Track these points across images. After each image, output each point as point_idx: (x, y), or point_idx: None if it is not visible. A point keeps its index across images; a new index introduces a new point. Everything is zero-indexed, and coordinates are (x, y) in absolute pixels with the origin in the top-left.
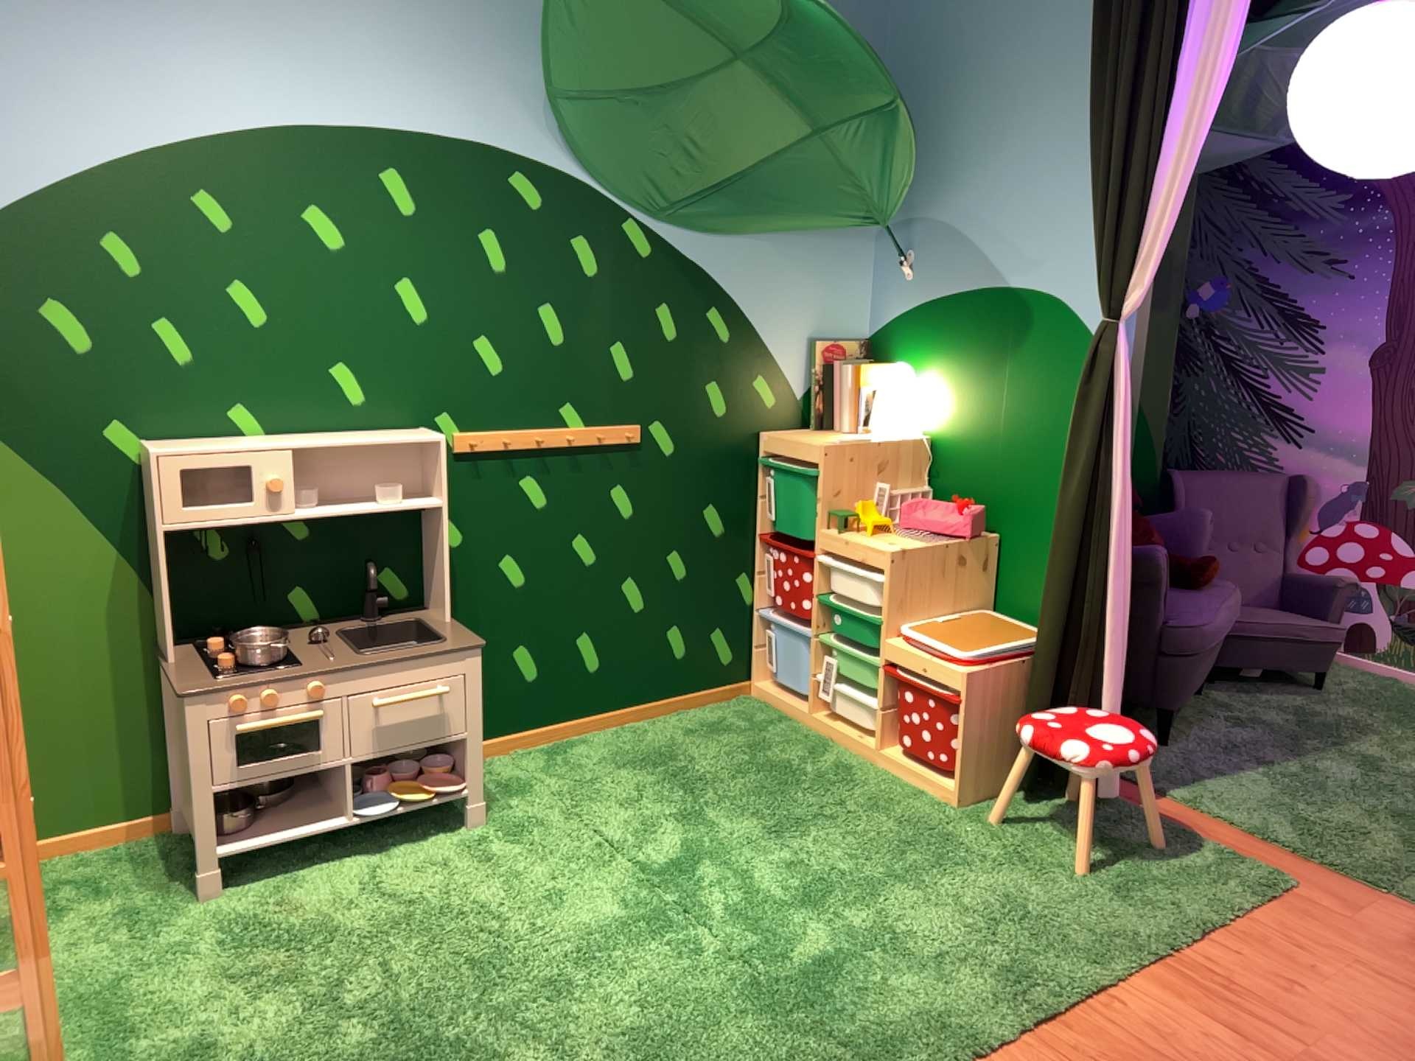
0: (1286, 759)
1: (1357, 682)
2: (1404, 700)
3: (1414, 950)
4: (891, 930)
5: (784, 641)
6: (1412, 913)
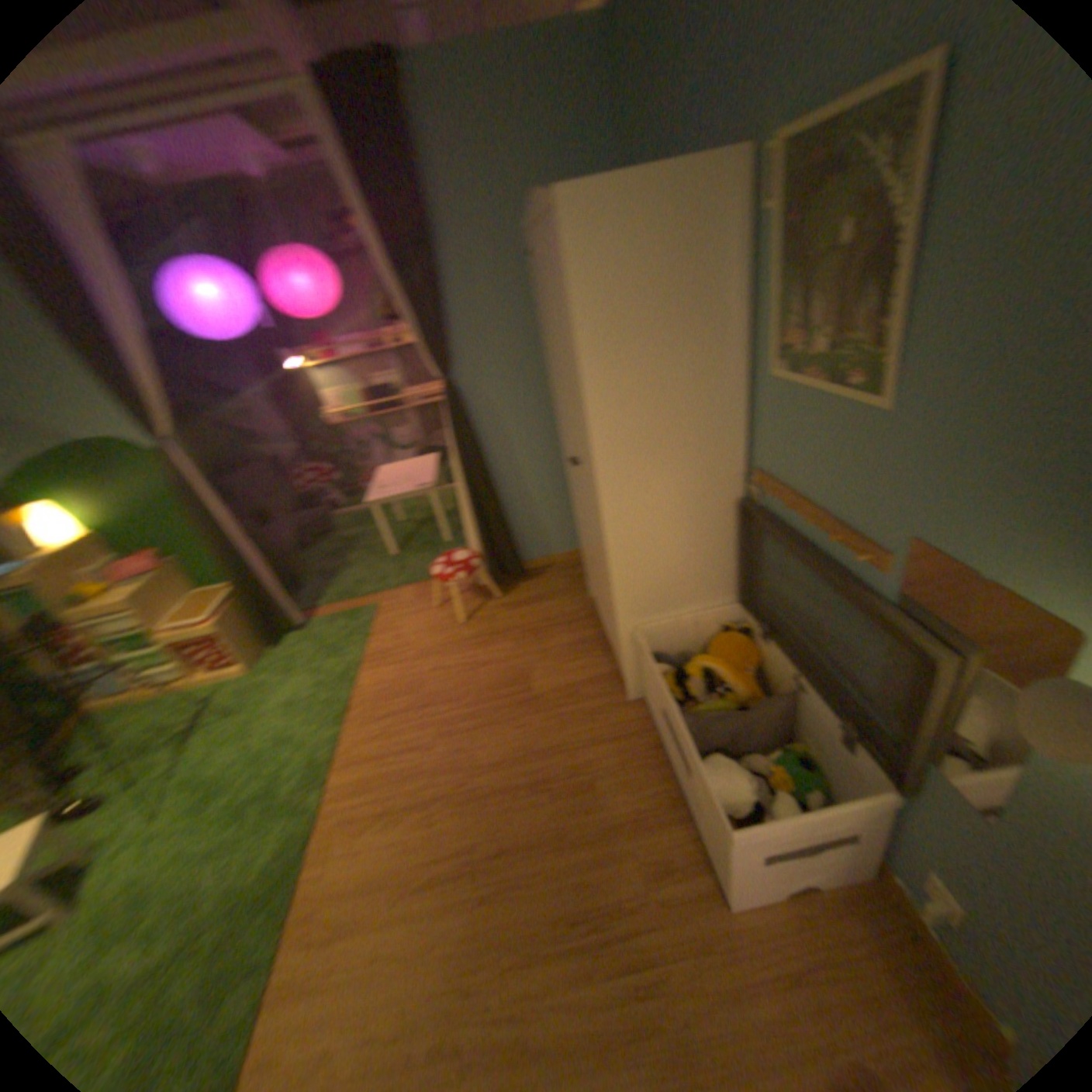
0: (348, 564)
1: (348, 520)
2: (366, 517)
3: (421, 598)
4: (270, 738)
5: (94, 674)
6: (413, 588)
